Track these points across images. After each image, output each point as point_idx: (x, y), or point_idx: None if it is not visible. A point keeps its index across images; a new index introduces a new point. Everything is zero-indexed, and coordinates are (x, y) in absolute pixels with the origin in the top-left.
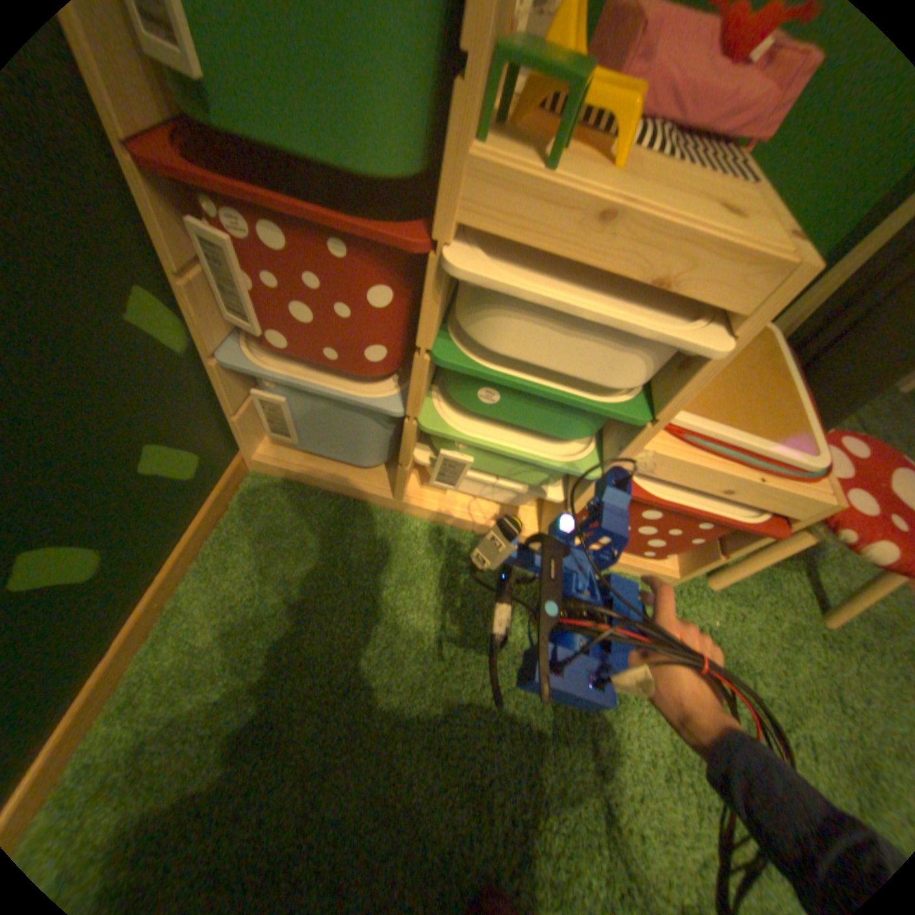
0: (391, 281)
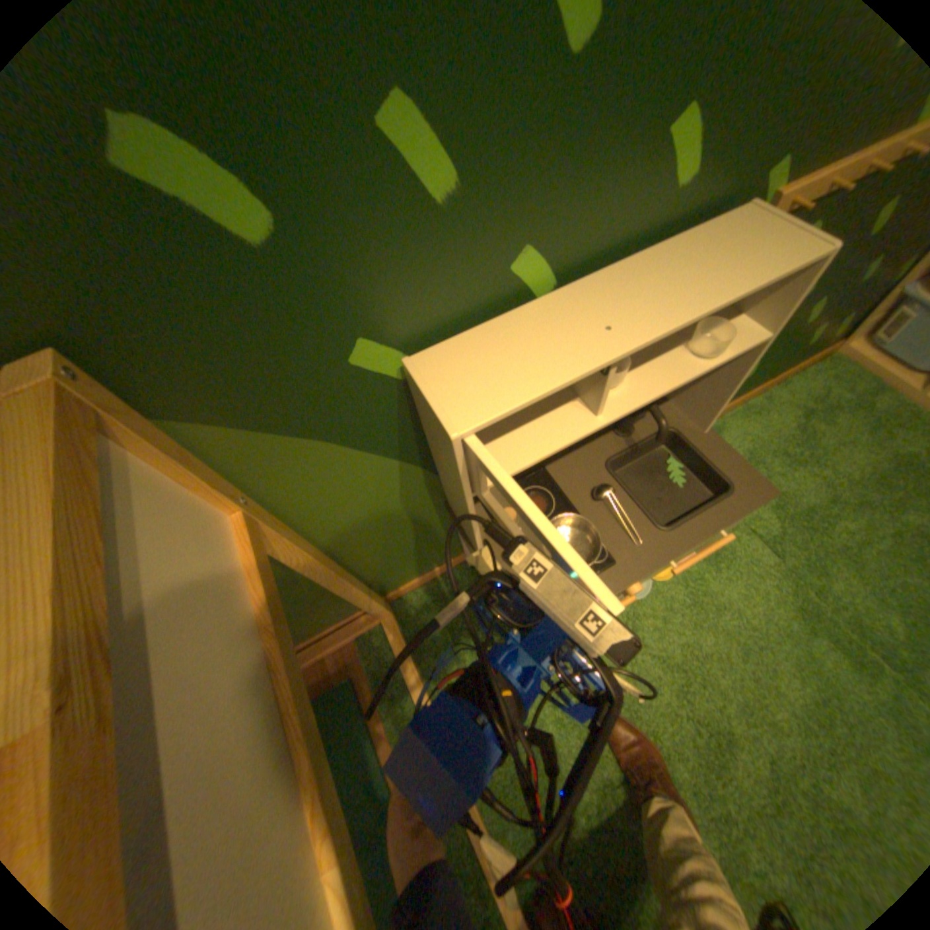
0: None
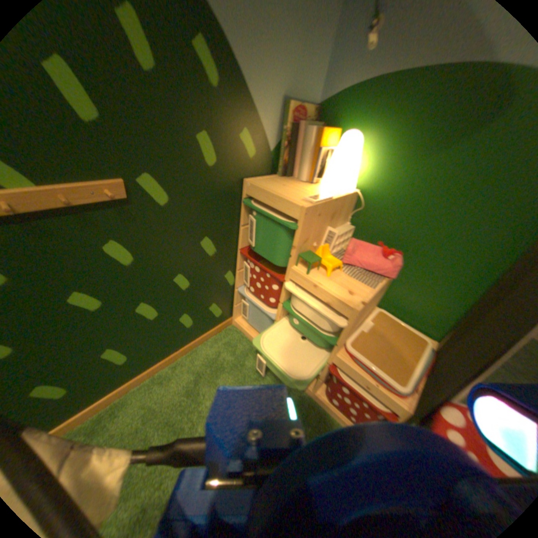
0: (274, 282)
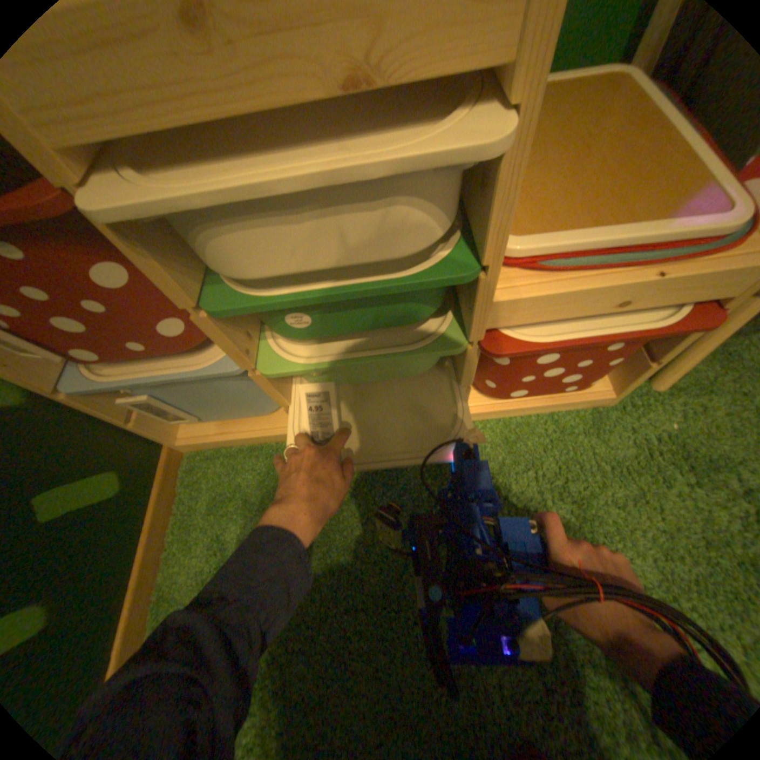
0: (95, 253)
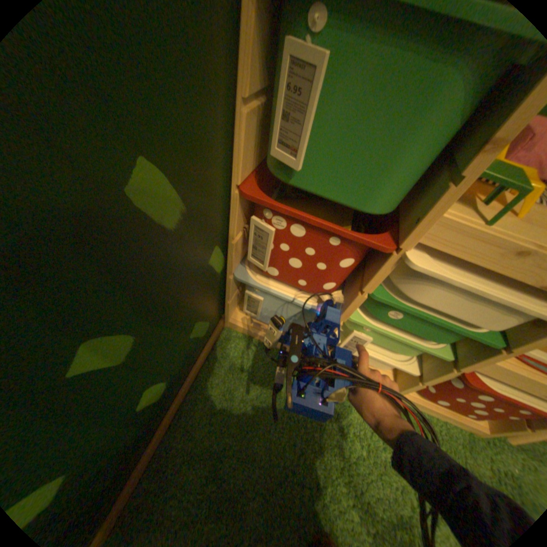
0: (358, 258)
